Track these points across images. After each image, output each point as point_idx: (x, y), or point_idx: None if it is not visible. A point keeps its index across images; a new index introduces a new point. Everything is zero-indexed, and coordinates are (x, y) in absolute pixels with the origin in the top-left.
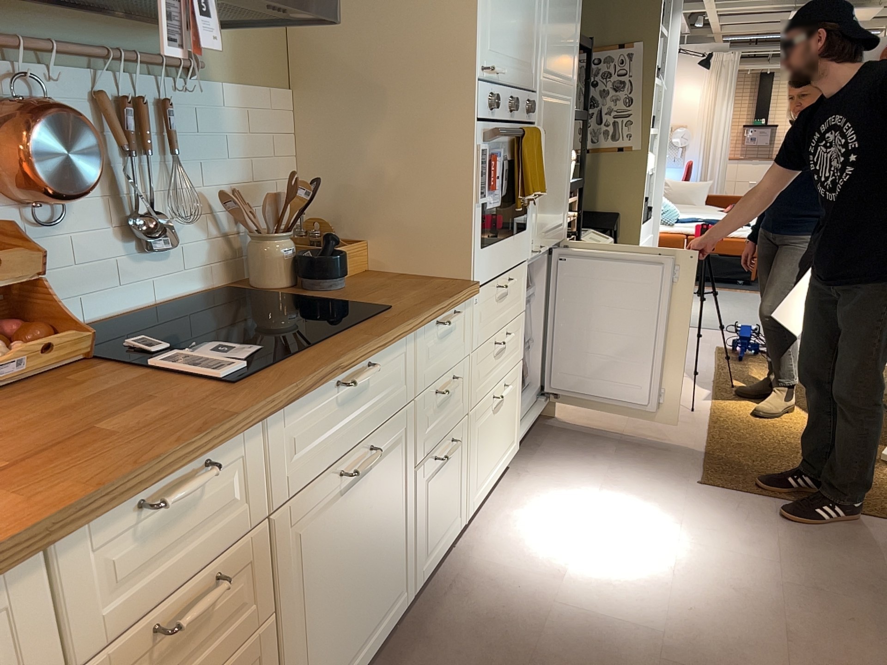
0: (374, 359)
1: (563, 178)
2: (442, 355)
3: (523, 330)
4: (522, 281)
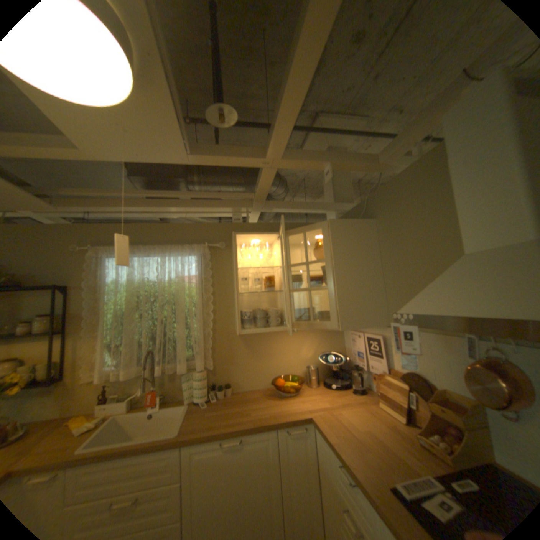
0: None
1: None
2: None
3: None
4: None
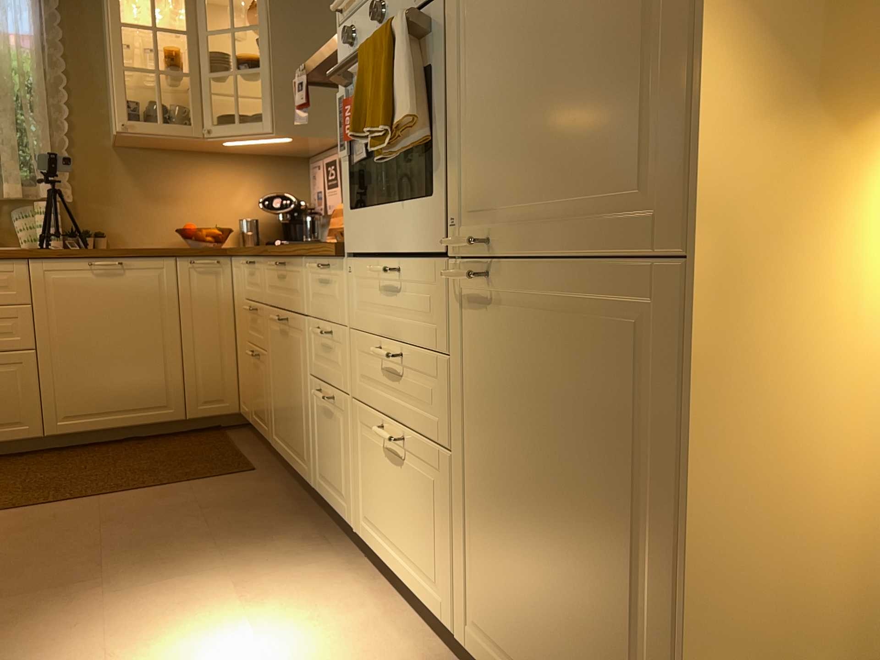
0: (287, 262)
1: (620, 39)
2: (323, 300)
3: (447, 392)
4: (434, 292)
